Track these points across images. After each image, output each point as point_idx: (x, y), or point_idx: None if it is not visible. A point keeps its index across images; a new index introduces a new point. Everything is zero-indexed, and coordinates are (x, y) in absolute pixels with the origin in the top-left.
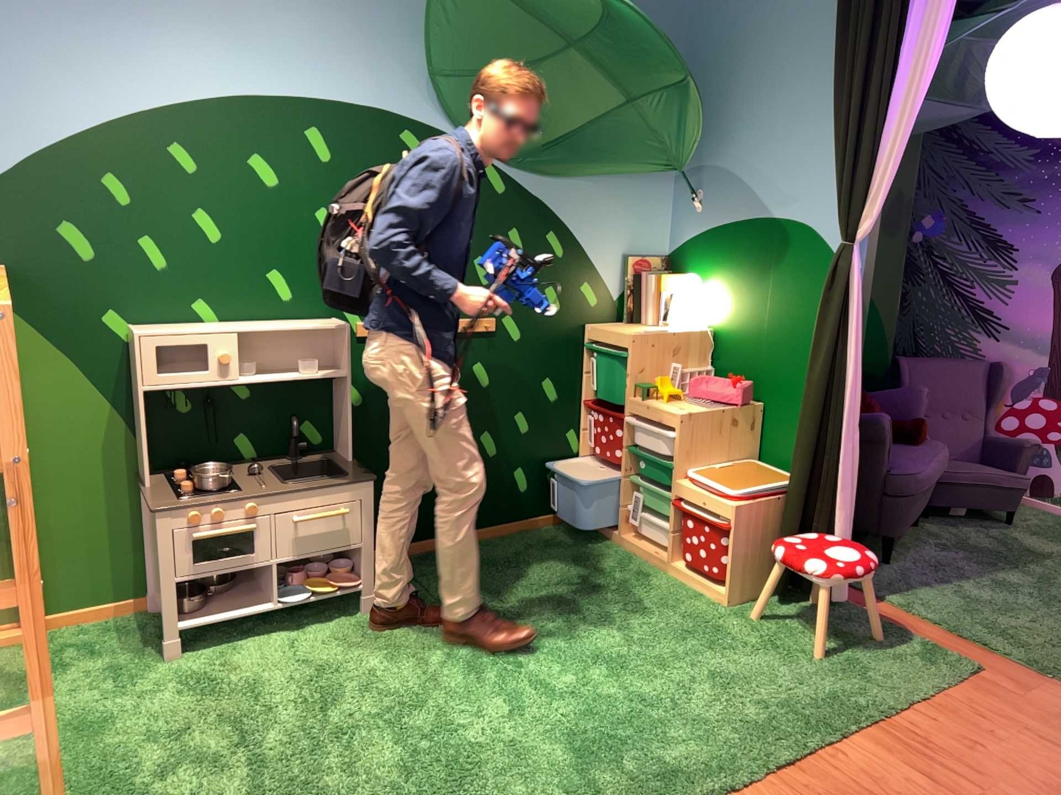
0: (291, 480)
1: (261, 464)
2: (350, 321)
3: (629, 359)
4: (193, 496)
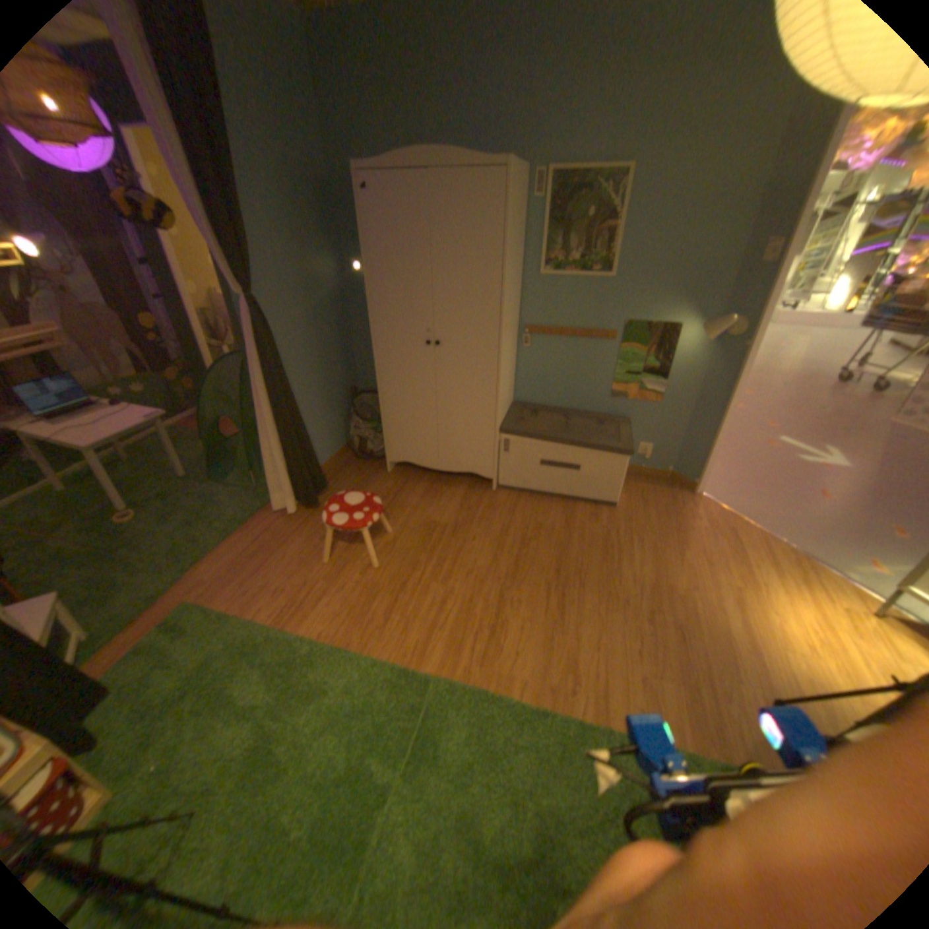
0: None
1: None
2: None
3: None
4: None
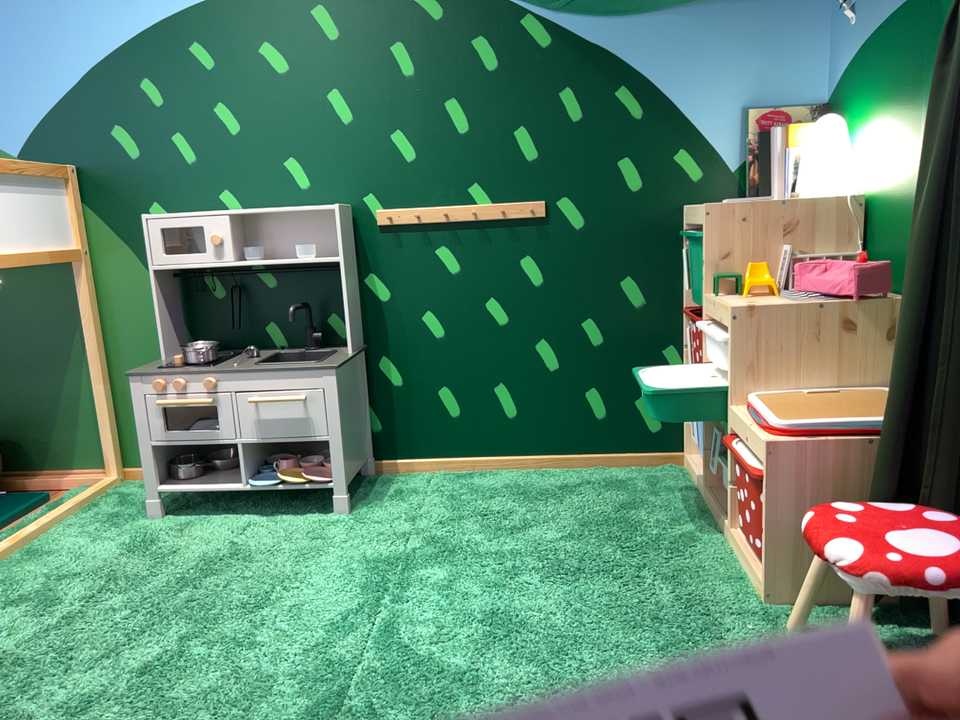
0: (258, 363)
1: (270, 352)
2: (366, 206)
3: (705, 239)
4: (167, 369)
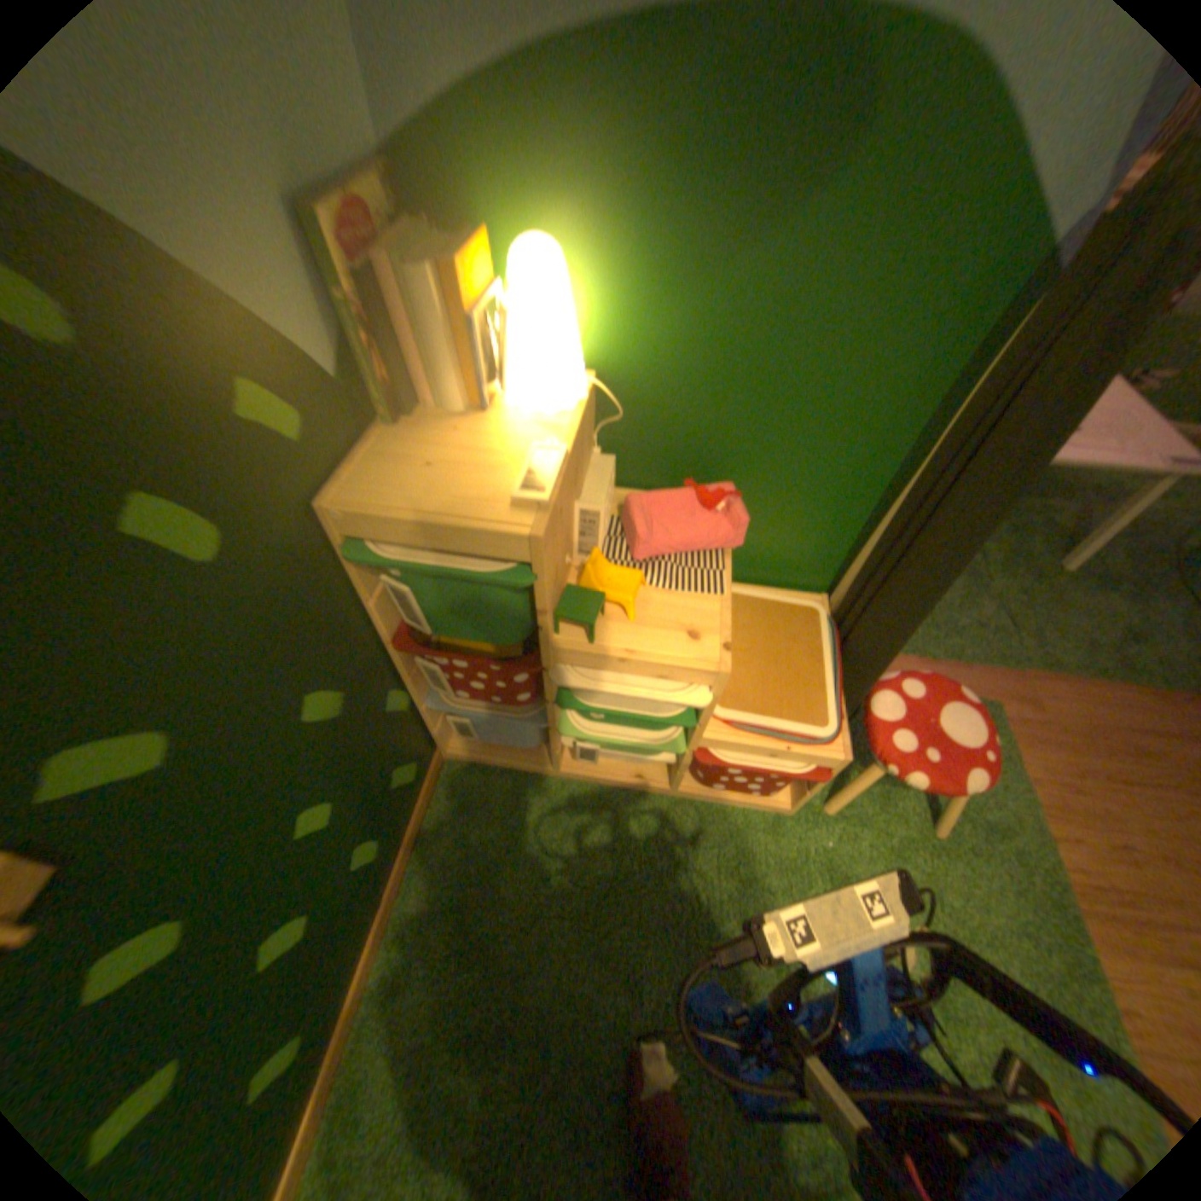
0: None
1: None
2: None
3: (548, 579)
4: None
